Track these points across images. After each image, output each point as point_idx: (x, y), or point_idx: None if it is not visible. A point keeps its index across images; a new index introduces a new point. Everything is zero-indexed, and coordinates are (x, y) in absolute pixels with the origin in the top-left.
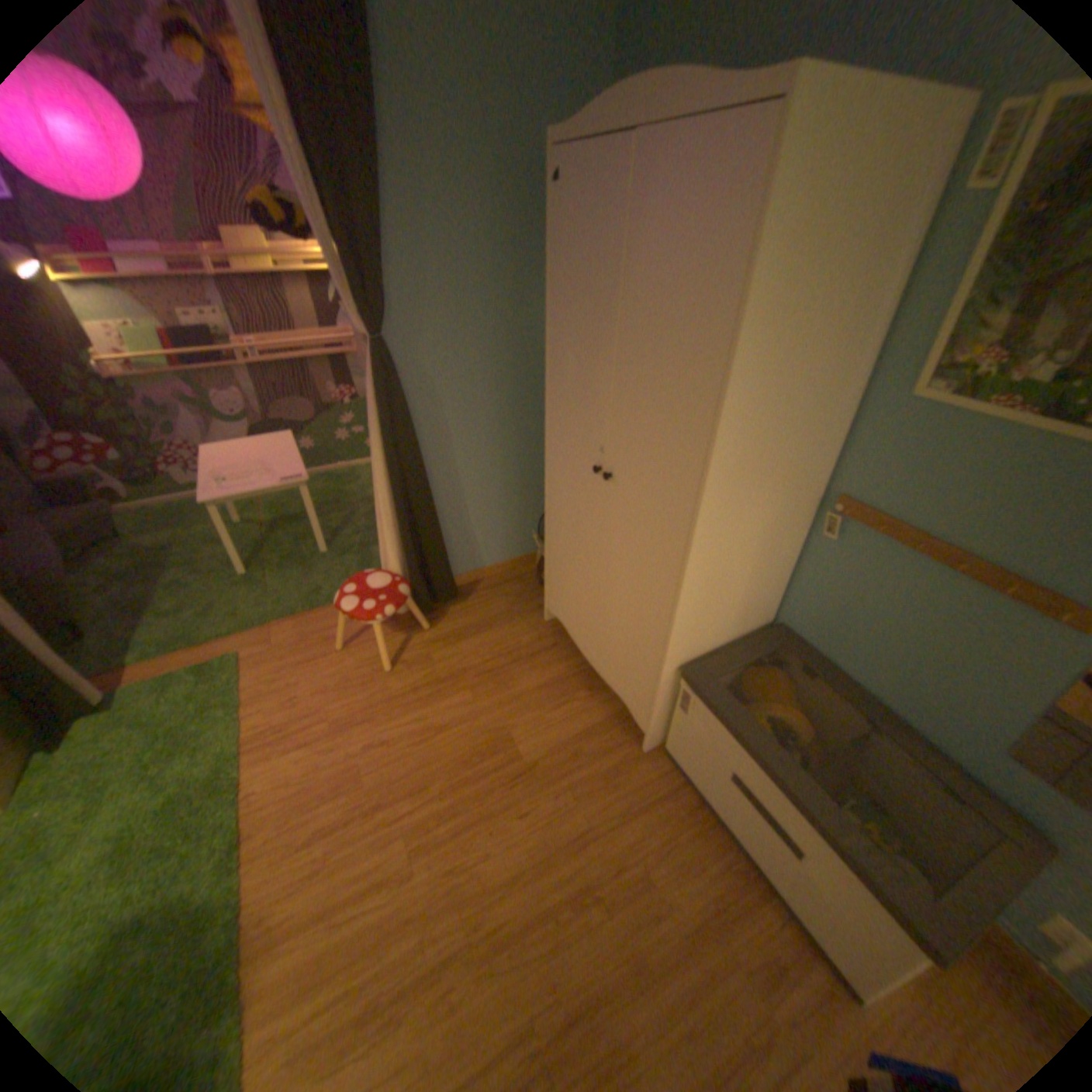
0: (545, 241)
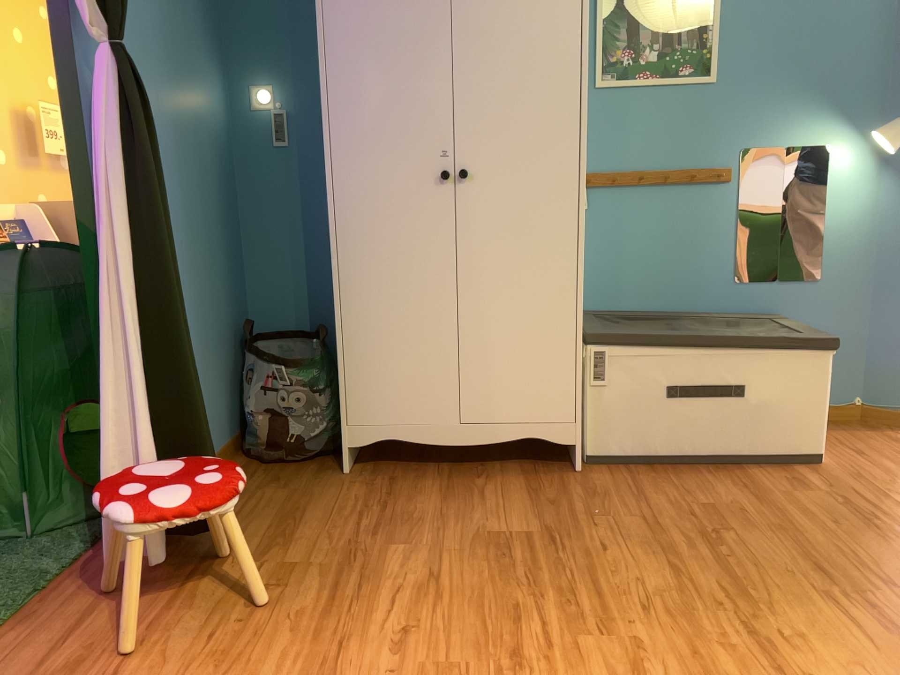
0: (195, 5)
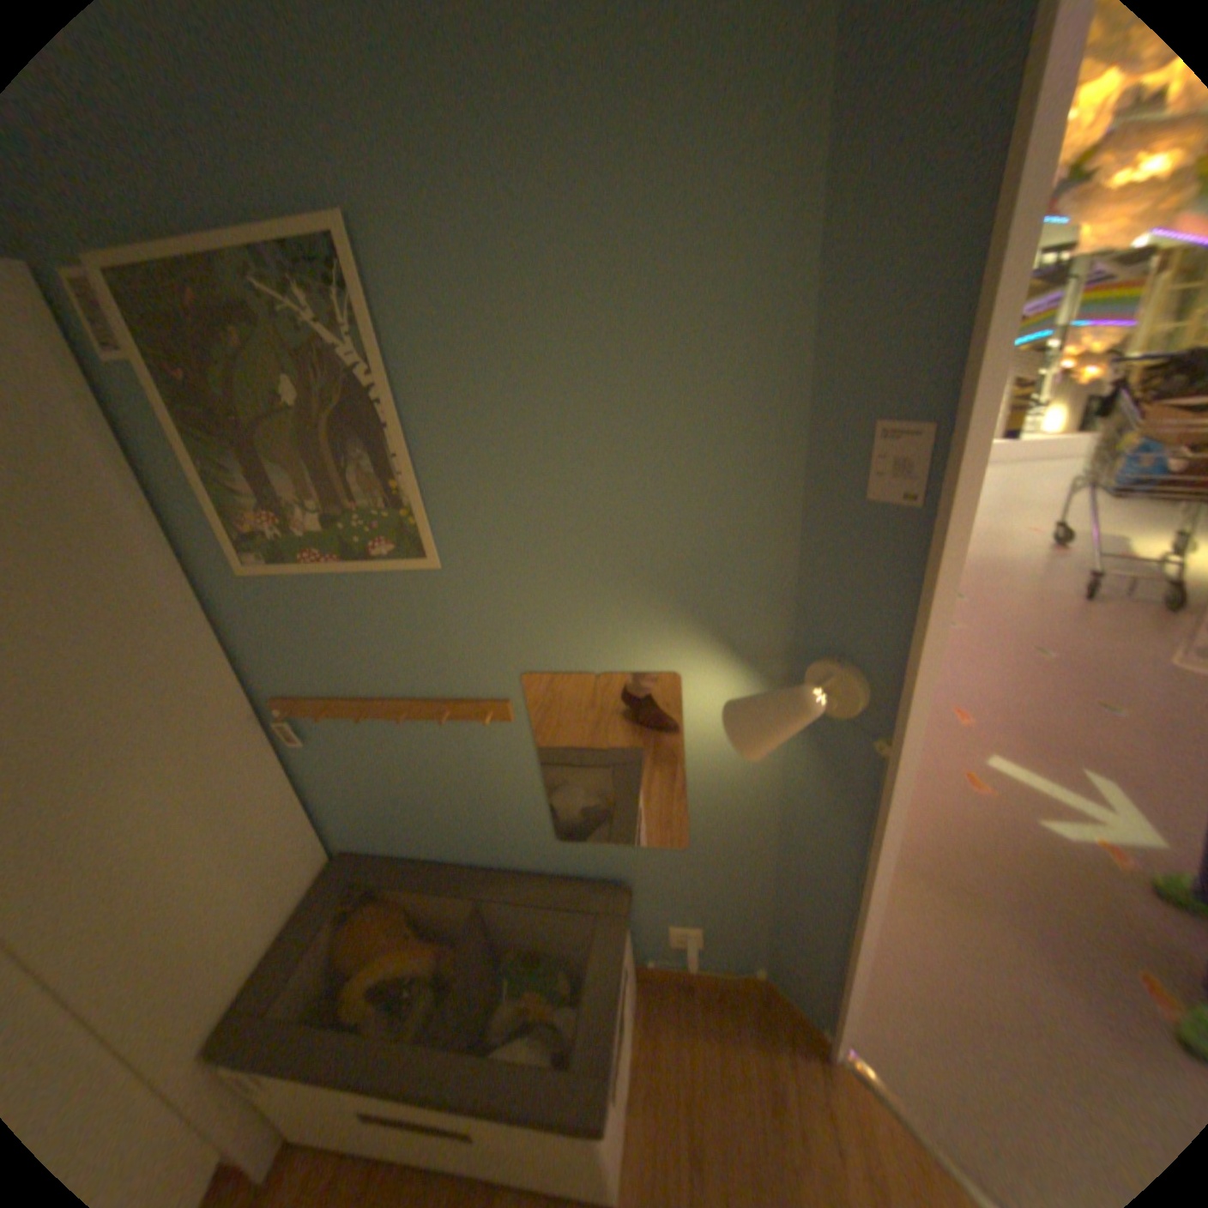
0: None
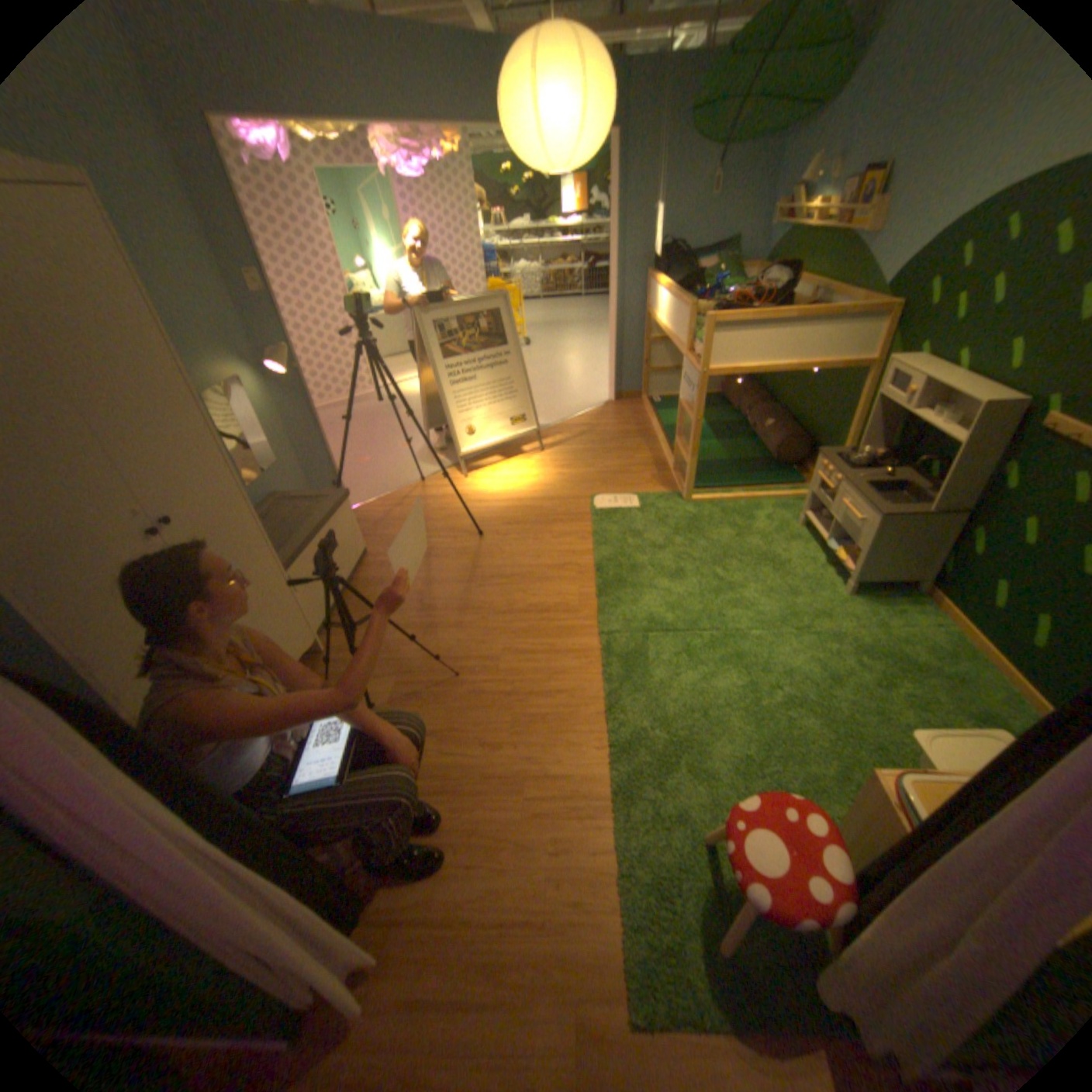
0: None
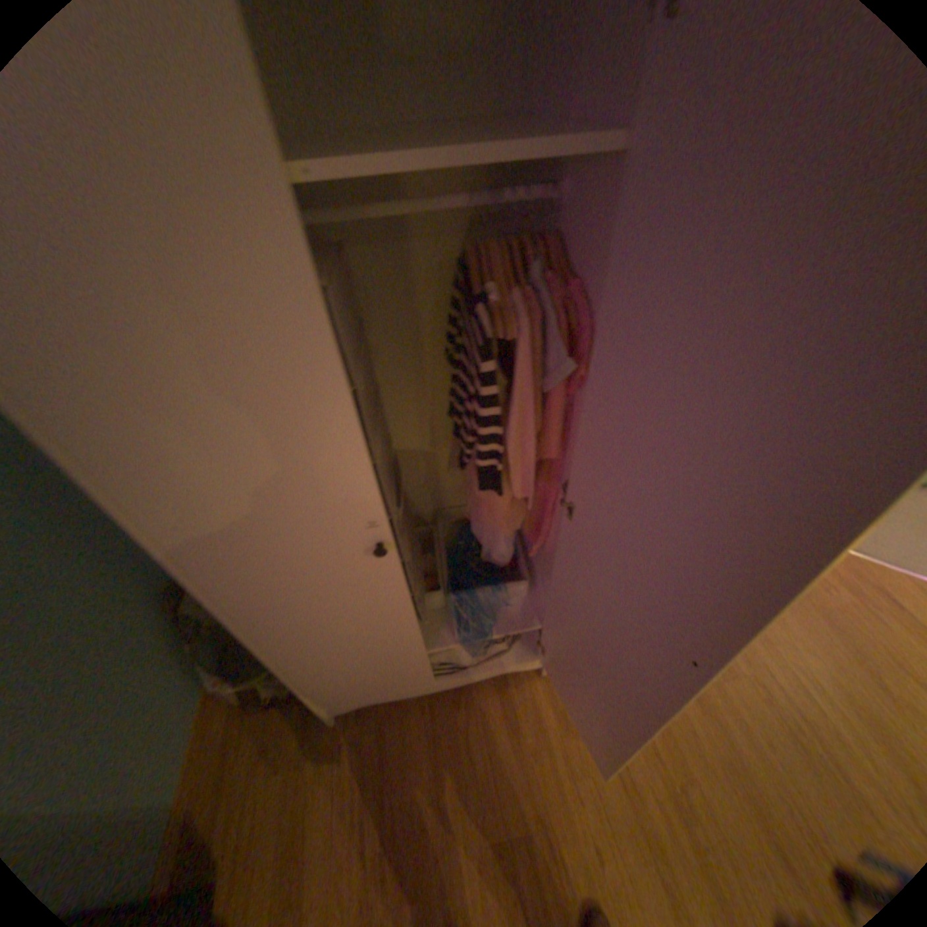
0: None
